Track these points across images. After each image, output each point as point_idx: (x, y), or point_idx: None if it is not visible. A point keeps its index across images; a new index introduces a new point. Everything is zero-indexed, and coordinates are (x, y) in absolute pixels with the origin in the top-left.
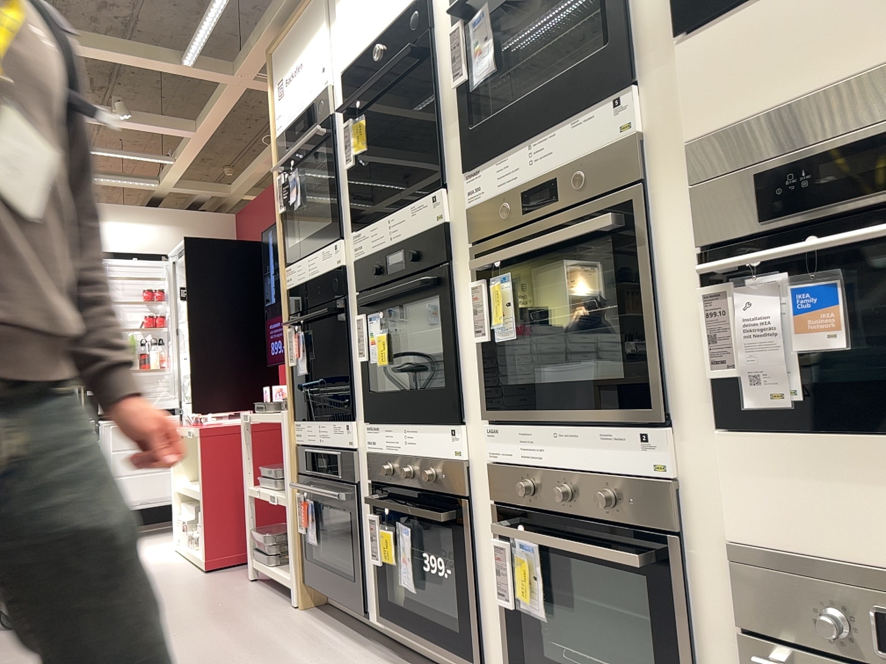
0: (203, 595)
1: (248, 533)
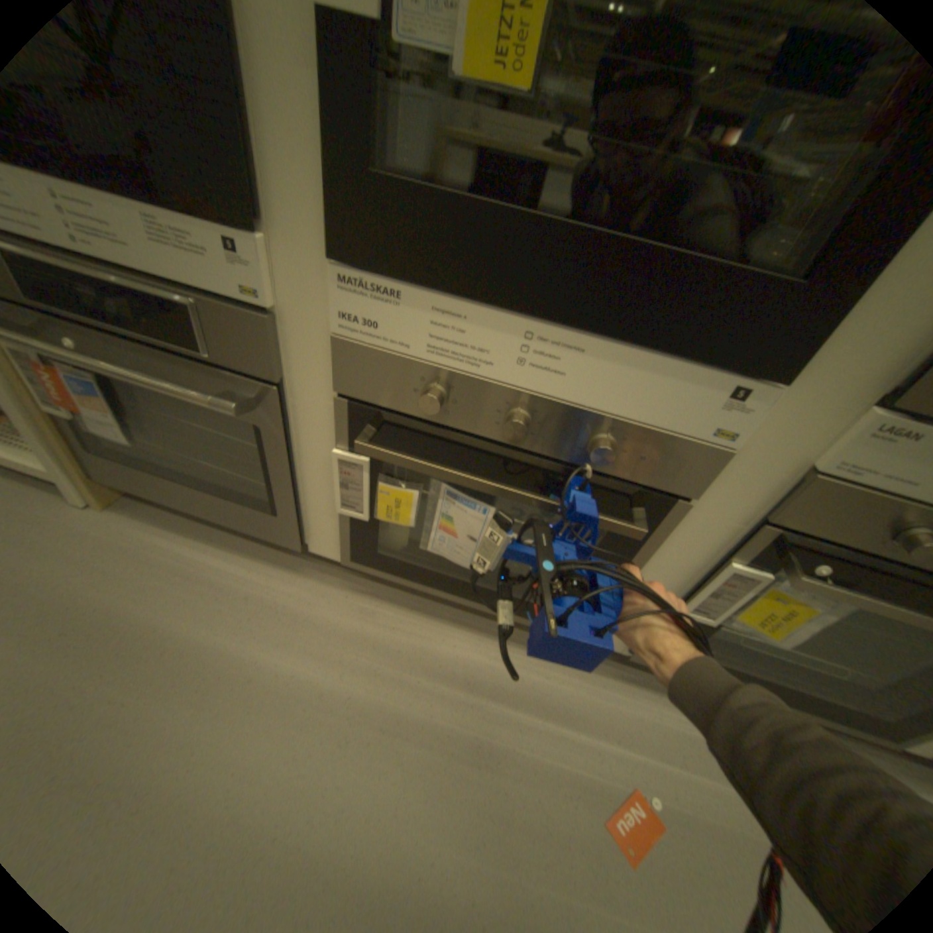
0: None
1: None
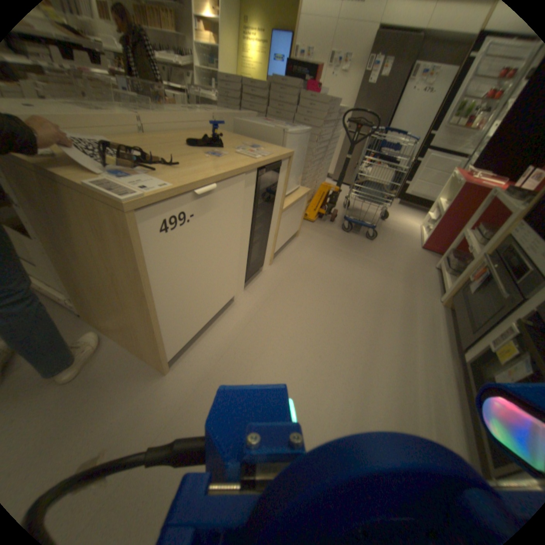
0: (411, 262)
1: (453, 245)
